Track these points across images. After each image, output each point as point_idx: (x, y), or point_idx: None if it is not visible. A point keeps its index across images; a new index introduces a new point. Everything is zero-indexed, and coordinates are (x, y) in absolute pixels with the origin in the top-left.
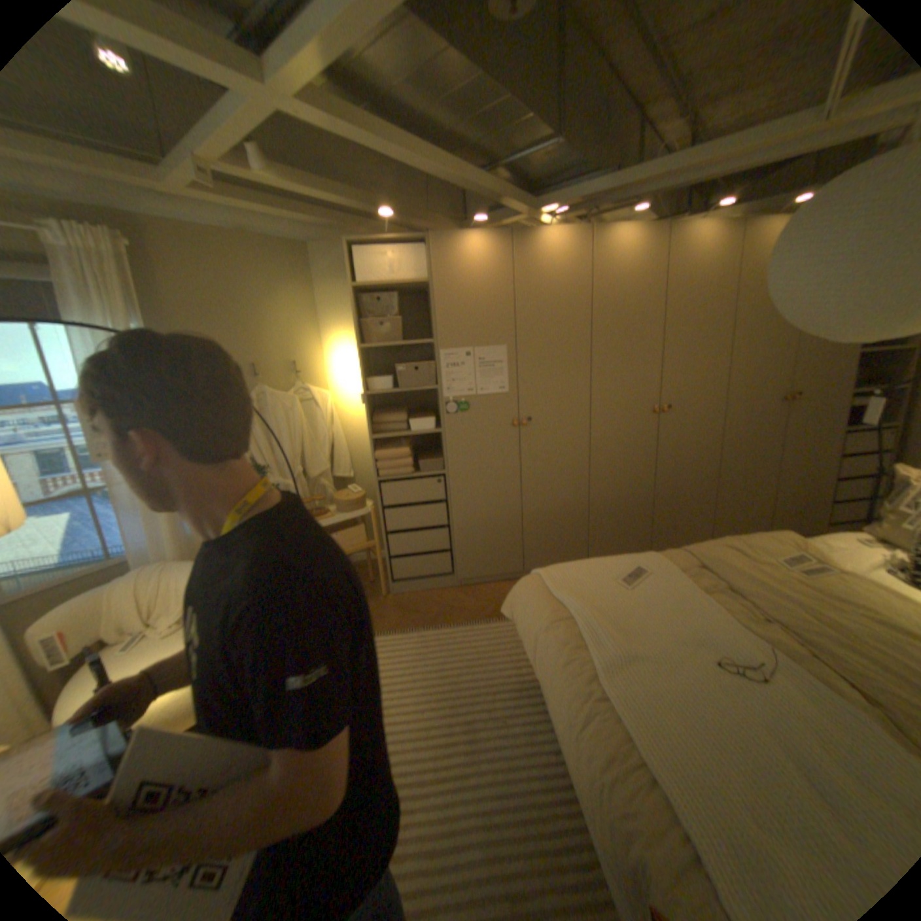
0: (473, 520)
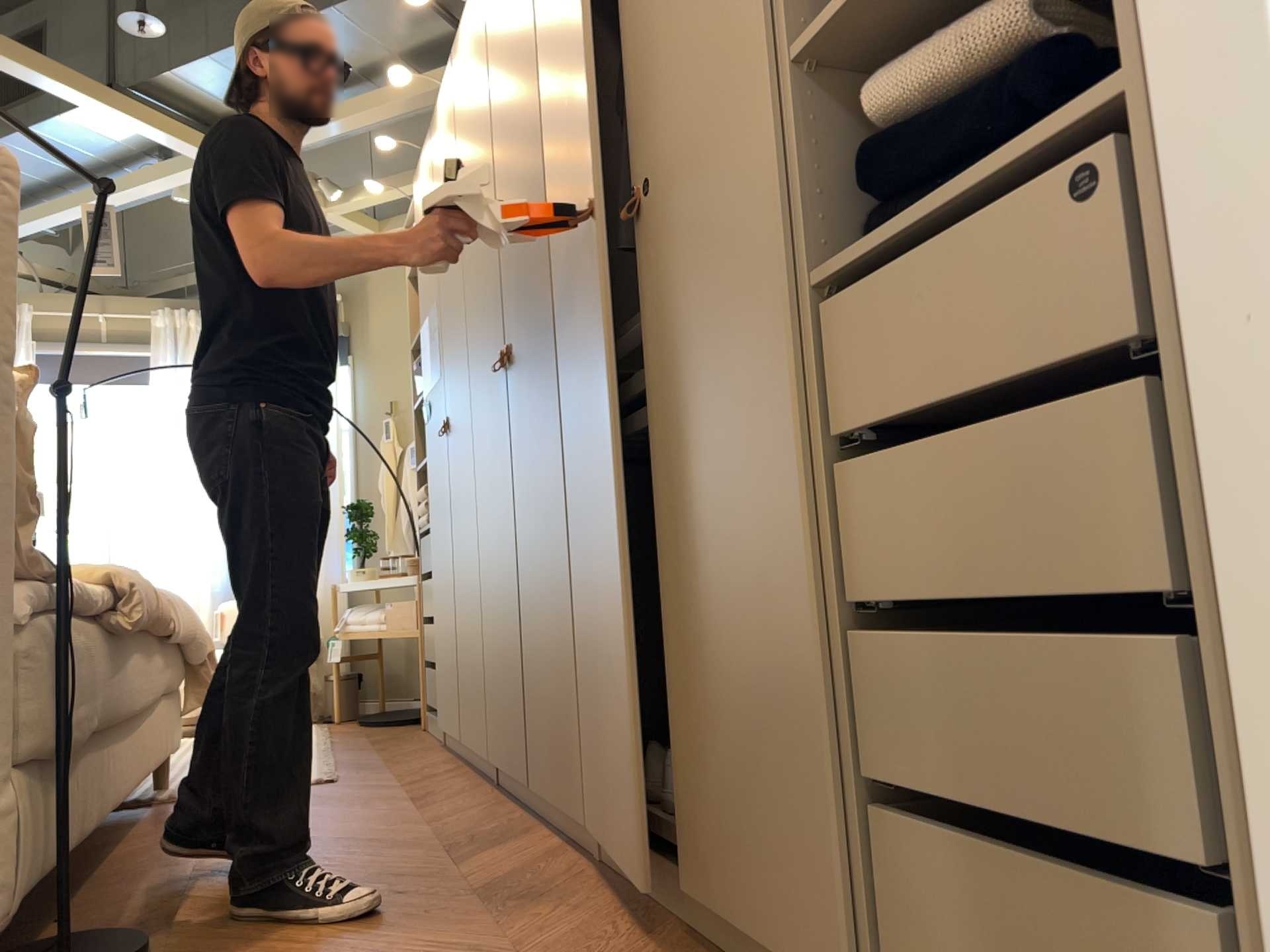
0: (445, 608)
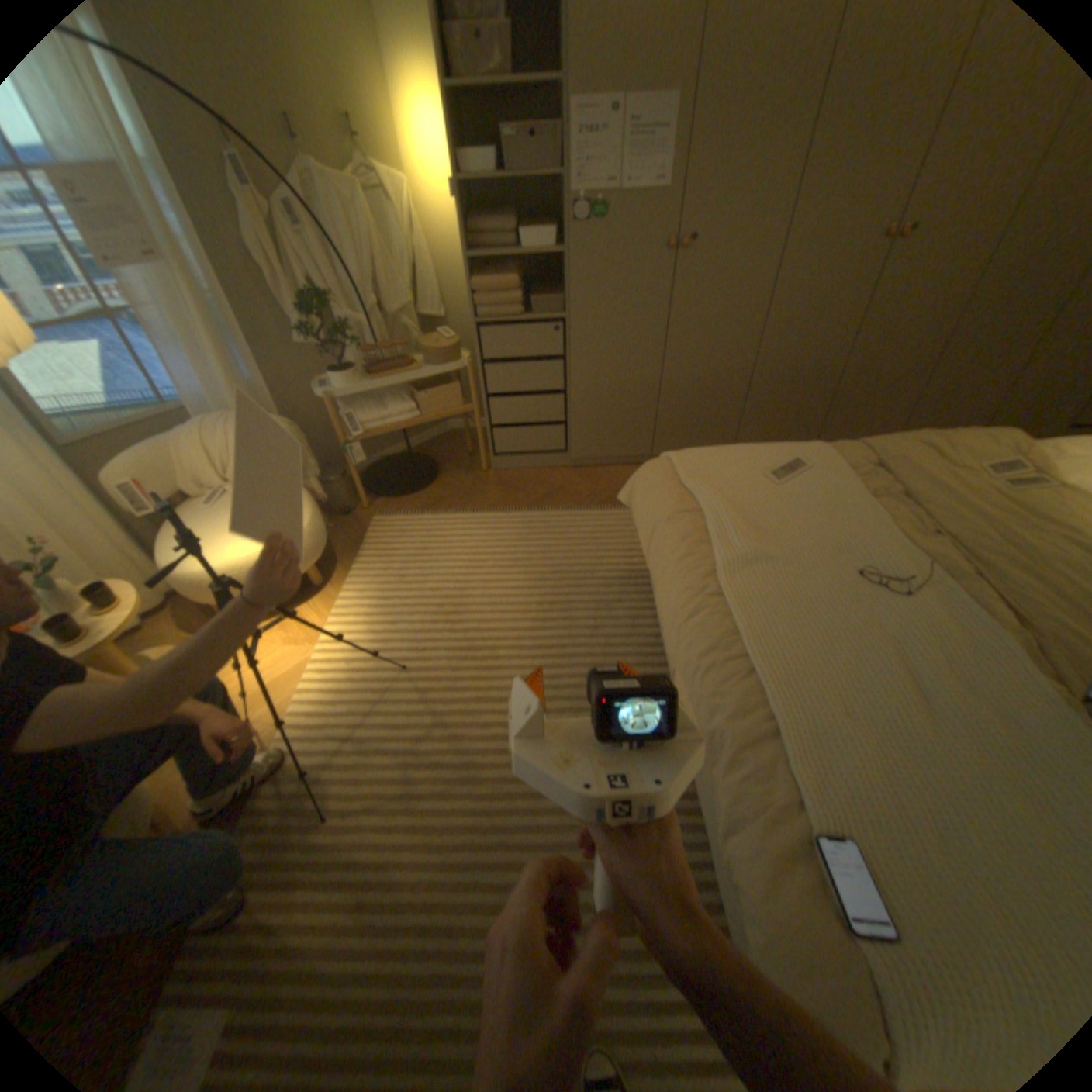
0: (597, 388)
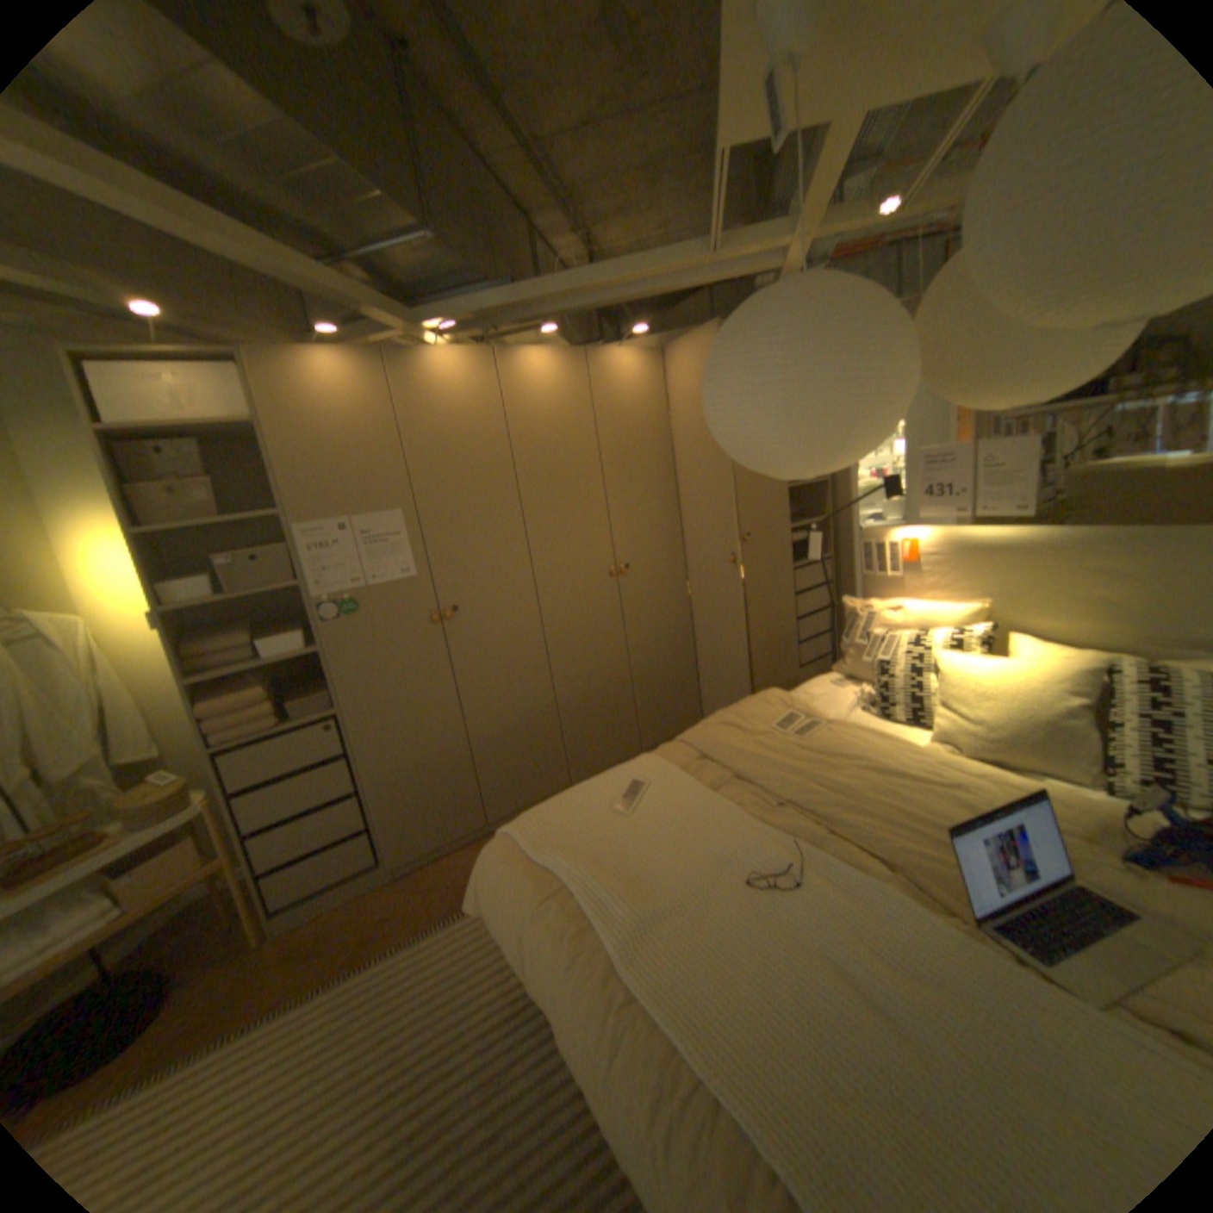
0: (397, 774)
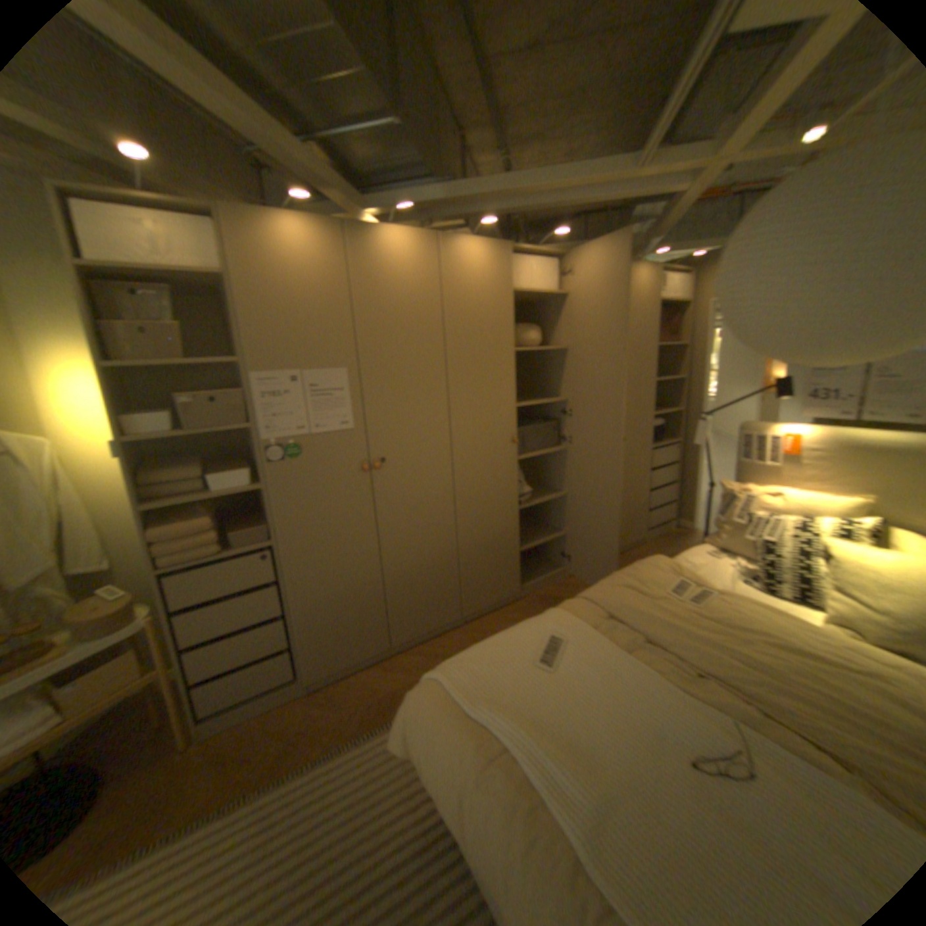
0: (321, 601)
